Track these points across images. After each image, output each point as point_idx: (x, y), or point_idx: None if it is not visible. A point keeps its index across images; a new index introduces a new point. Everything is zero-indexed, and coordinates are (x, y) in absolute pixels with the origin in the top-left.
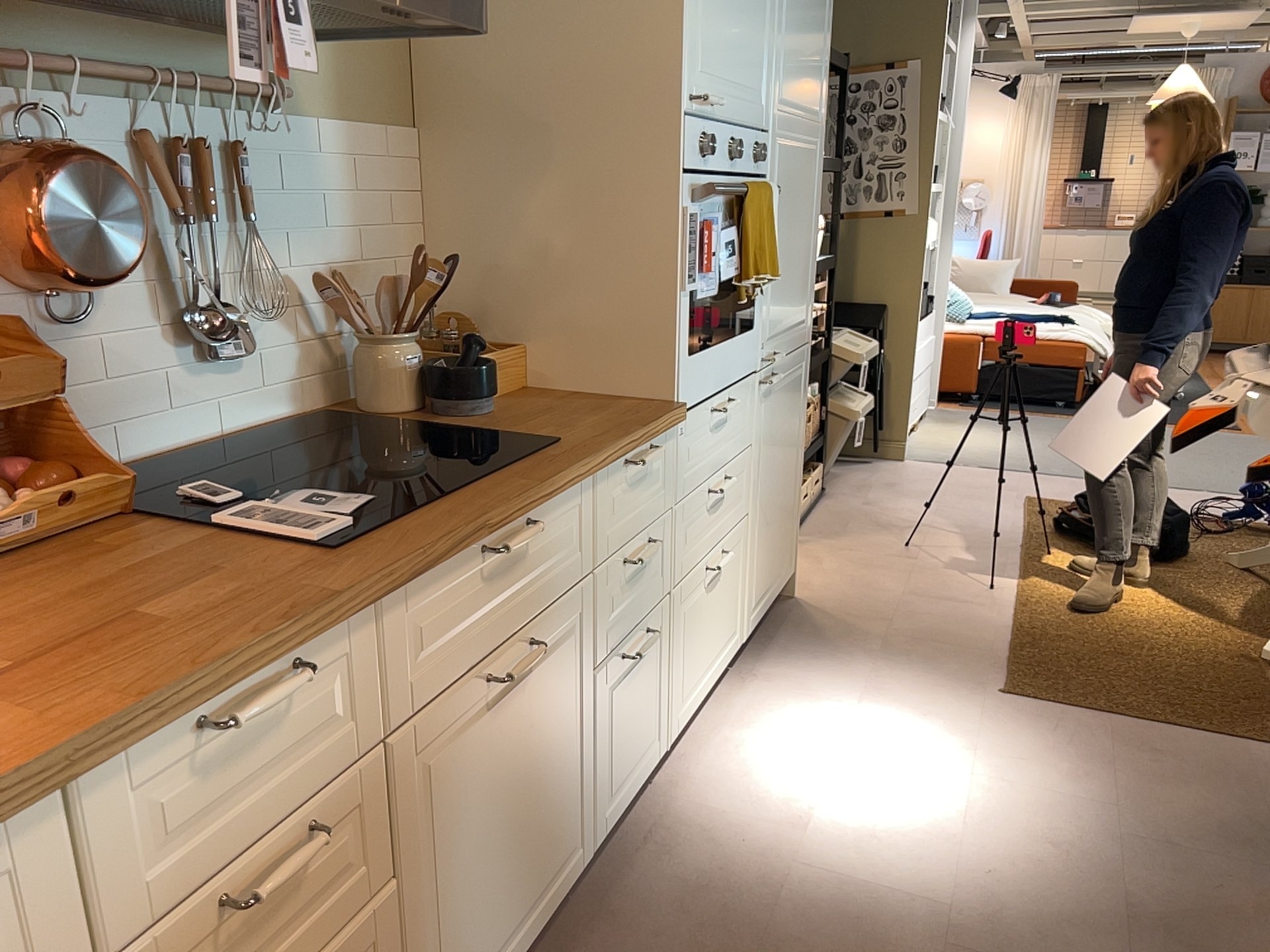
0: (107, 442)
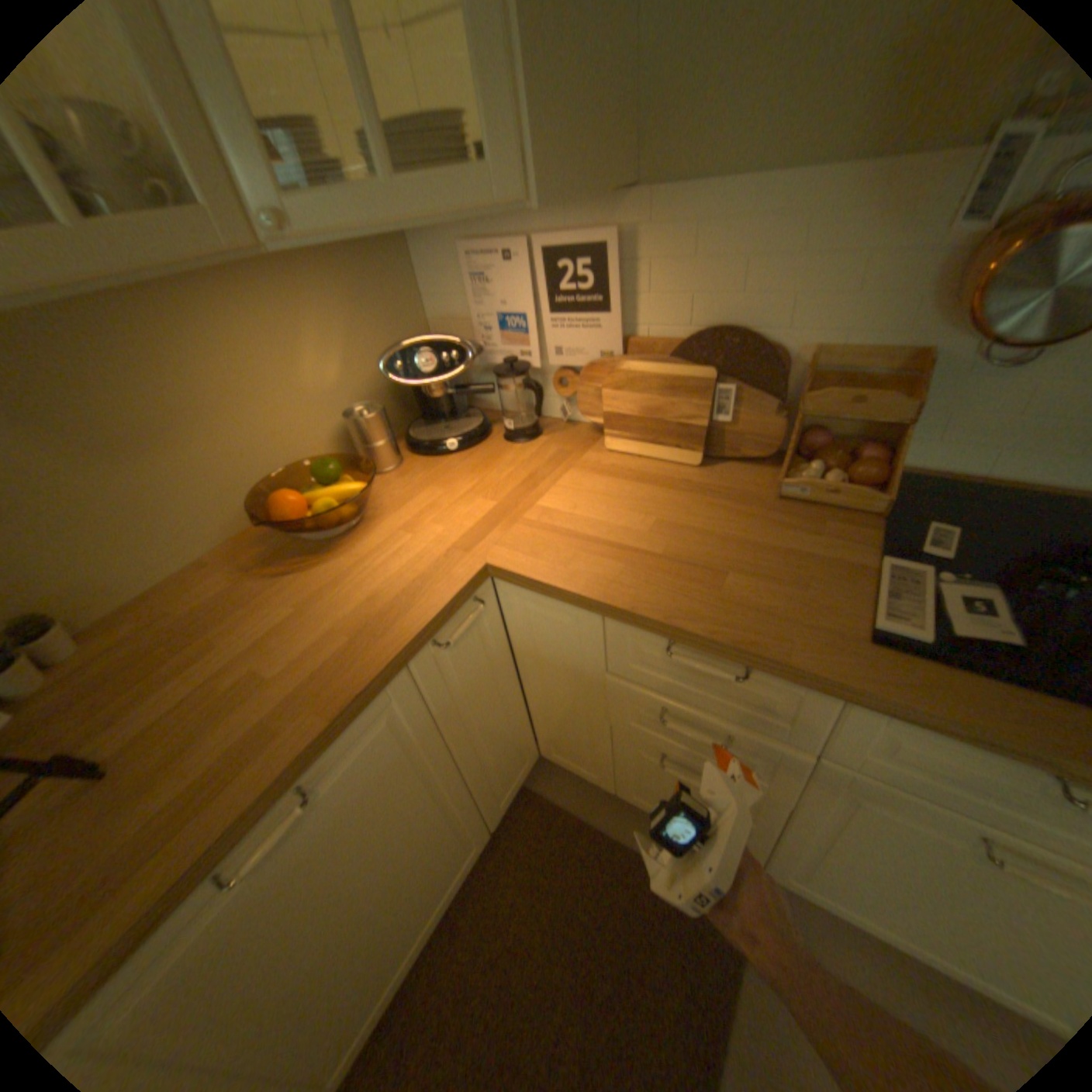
0: (988, 458)
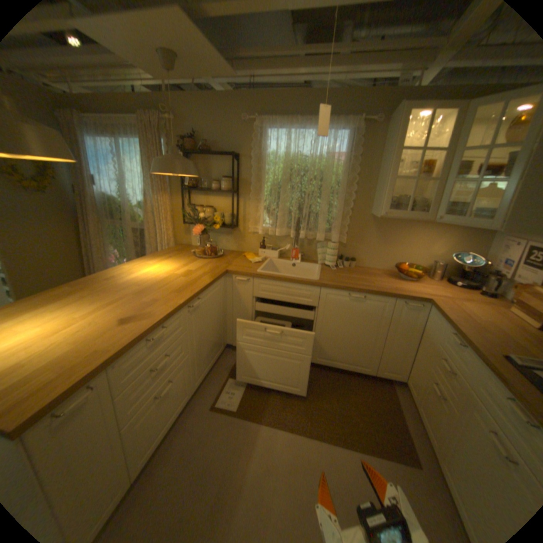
0: None
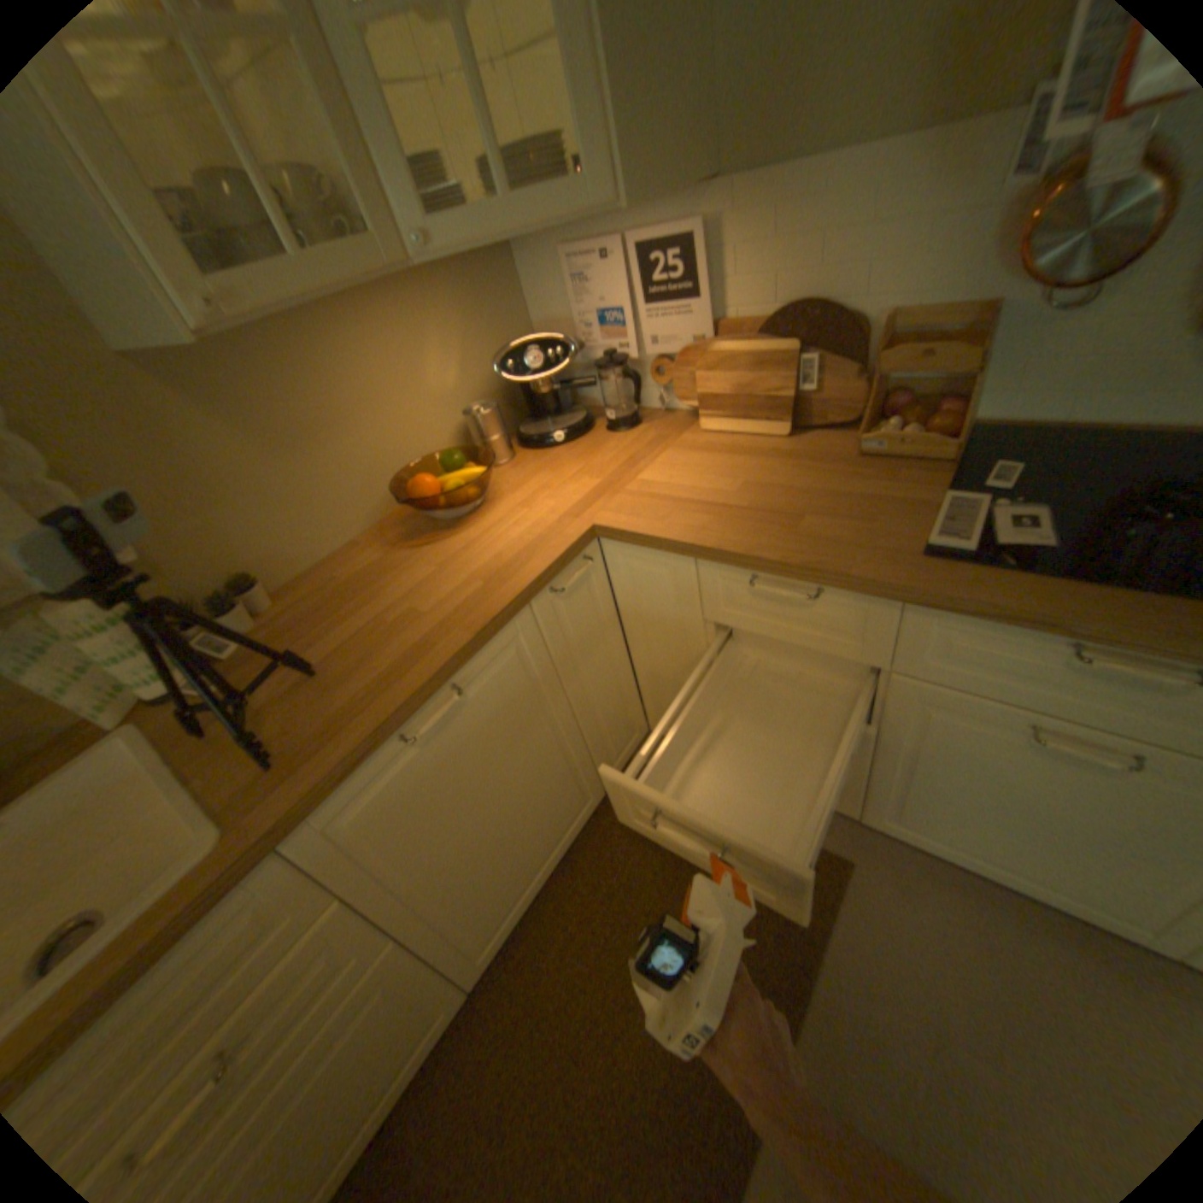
0: (1064, 403)
